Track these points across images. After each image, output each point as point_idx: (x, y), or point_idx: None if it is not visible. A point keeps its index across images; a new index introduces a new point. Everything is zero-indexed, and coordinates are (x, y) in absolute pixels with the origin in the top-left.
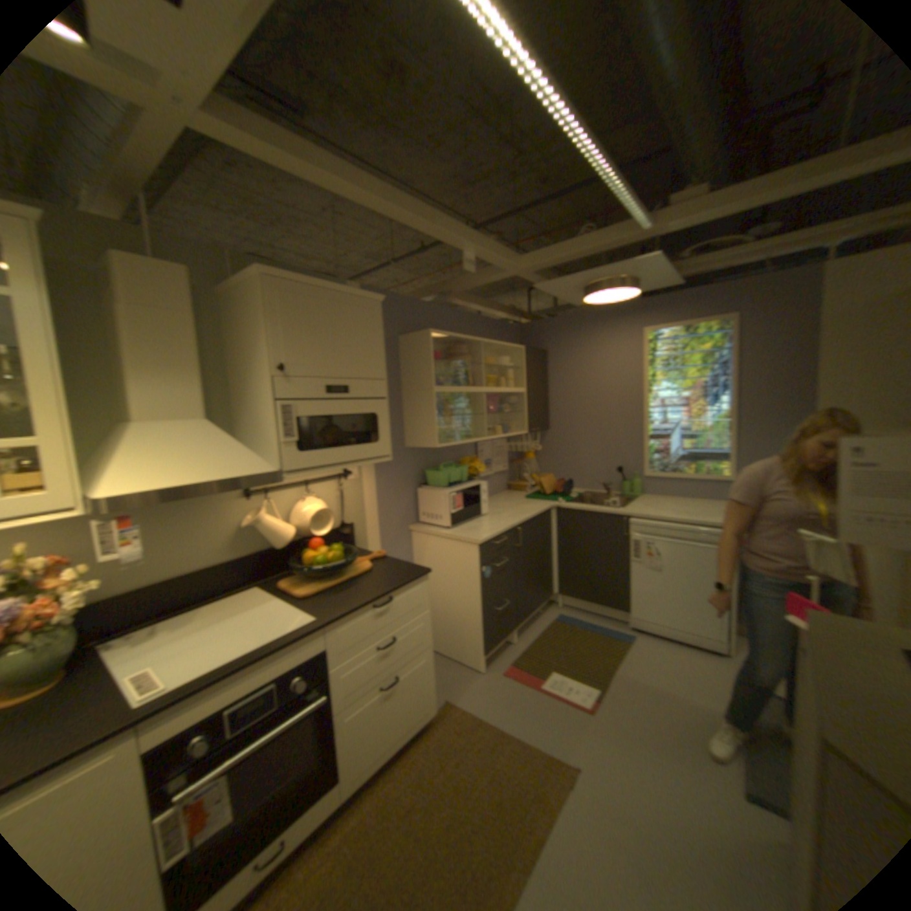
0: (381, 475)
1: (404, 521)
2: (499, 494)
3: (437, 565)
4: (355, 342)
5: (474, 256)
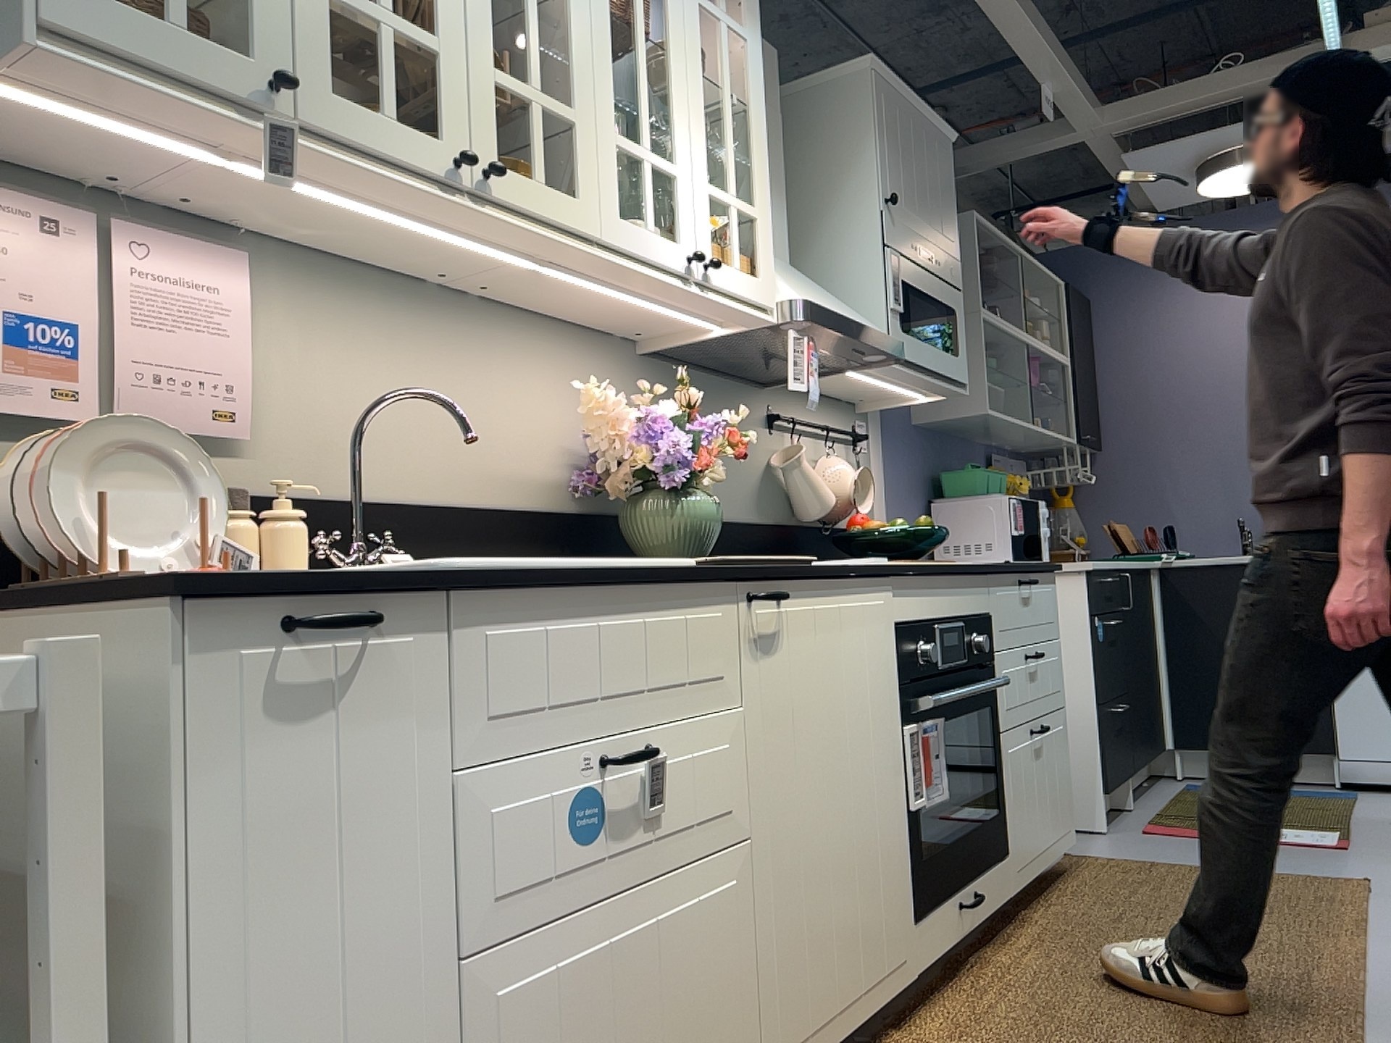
0: (891, 460)
1: None
2: None
3: None
4: (937, 192)
5: (1051, 97)
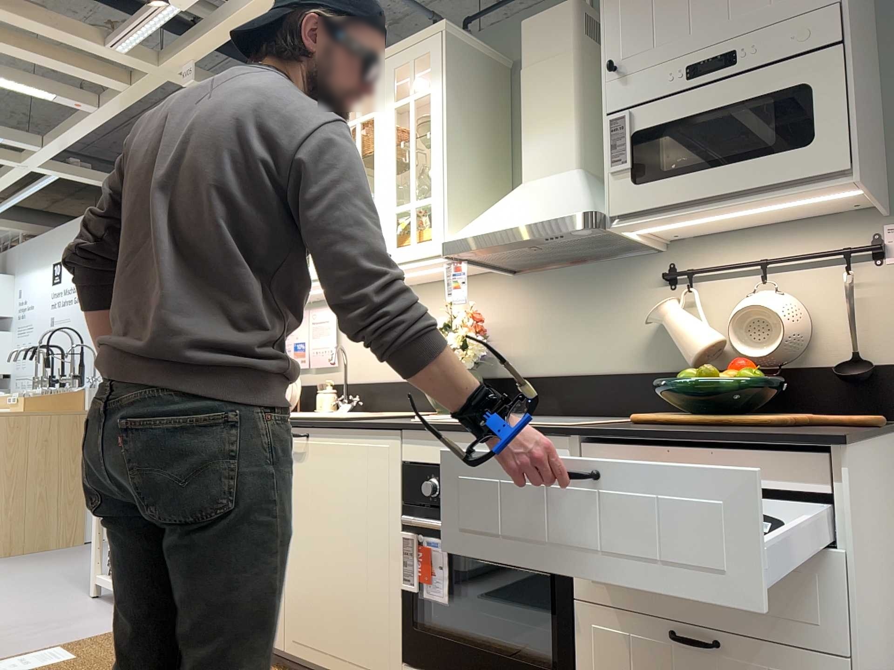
0: None
1: None
2: None
3: None
4: None
5: None
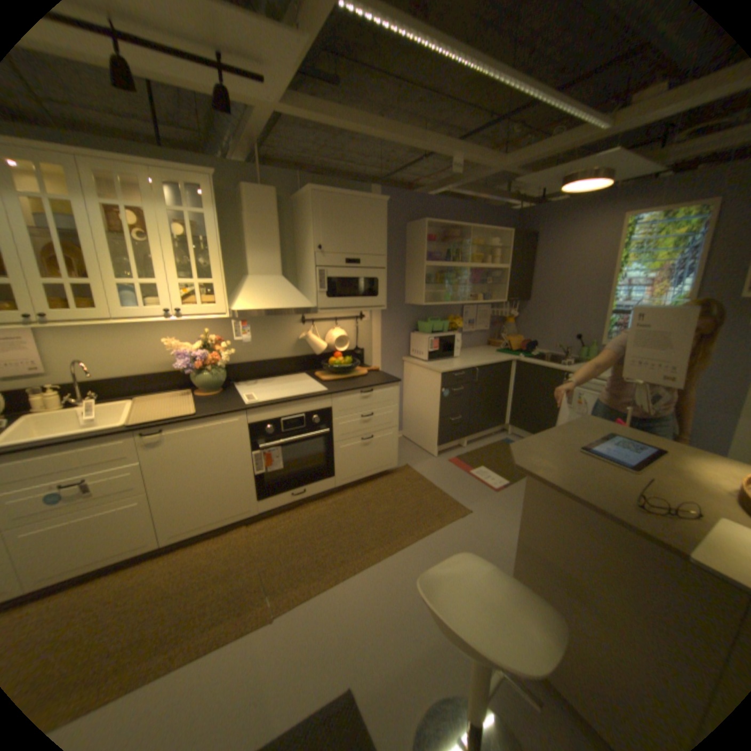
0: (384, 321)
1: (398, 354)
2: (478, 347)
3: (415, 385)
4: (365, 230)
5: (461, 160)
